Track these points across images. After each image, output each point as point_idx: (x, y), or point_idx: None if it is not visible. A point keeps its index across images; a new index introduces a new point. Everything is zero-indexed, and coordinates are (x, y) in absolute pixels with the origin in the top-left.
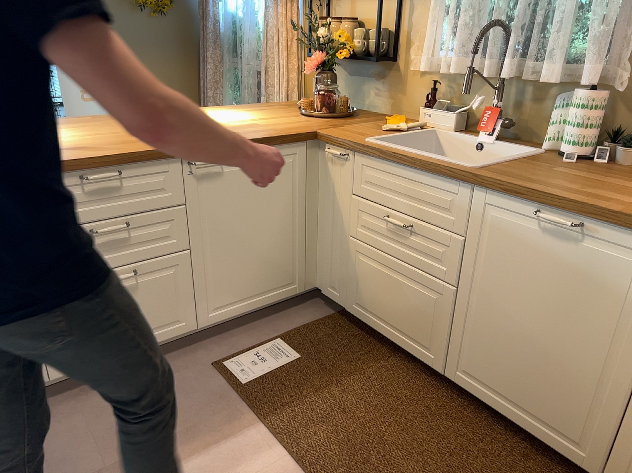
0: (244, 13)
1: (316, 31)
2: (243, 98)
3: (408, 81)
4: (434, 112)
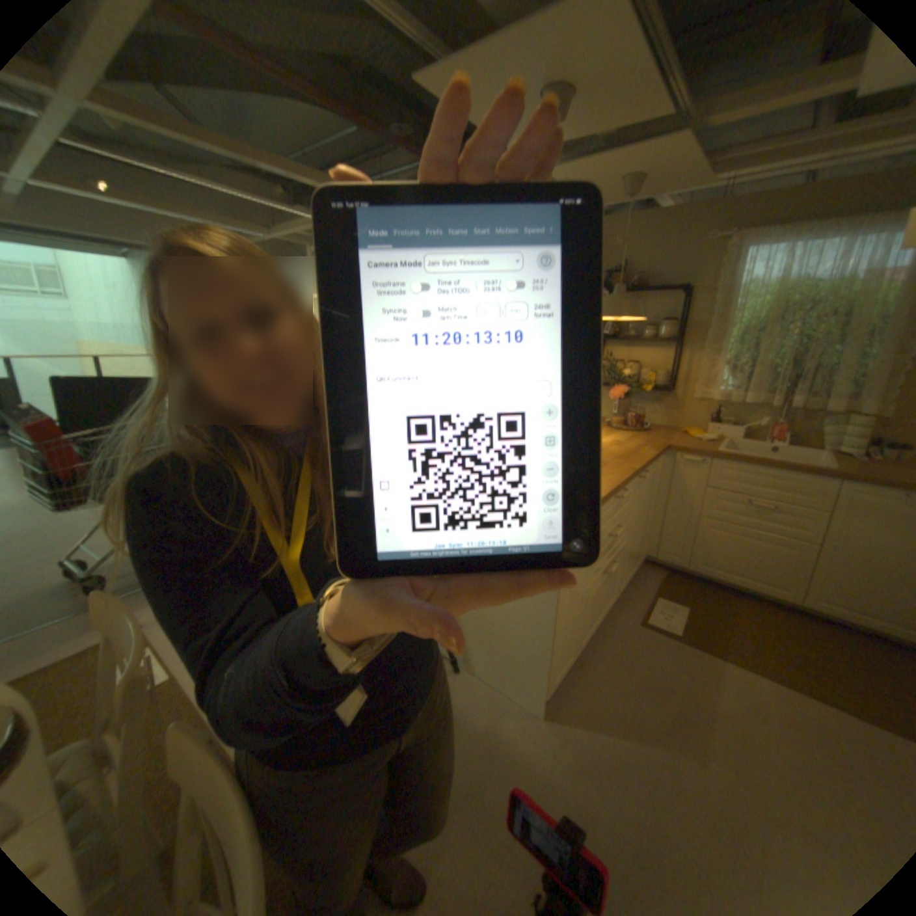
0: None
1: (616, 369)
2: None
3: (686, 403)
4: (724, 426)
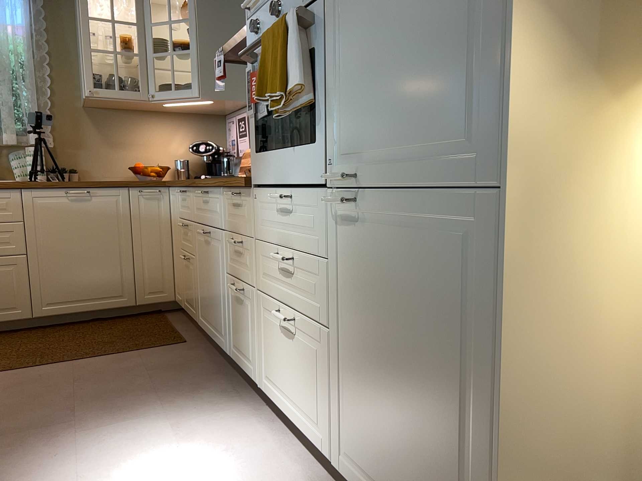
0: None
1: None
2: None
3: None
4: None
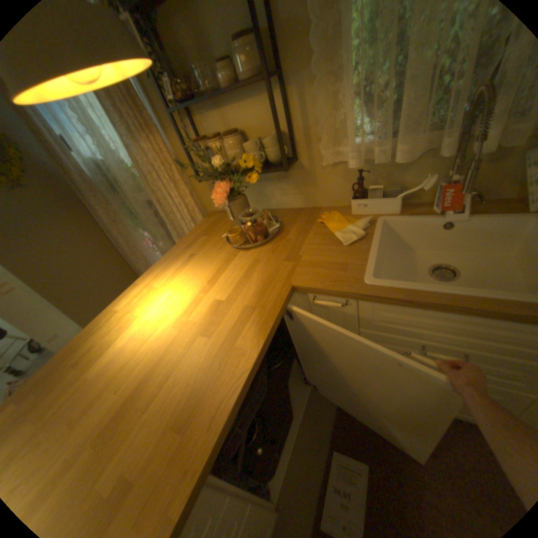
0: (100, 153)
1: (205, 158)
2: (147, 227)
3: (318, 173)
4: (373, 200)
